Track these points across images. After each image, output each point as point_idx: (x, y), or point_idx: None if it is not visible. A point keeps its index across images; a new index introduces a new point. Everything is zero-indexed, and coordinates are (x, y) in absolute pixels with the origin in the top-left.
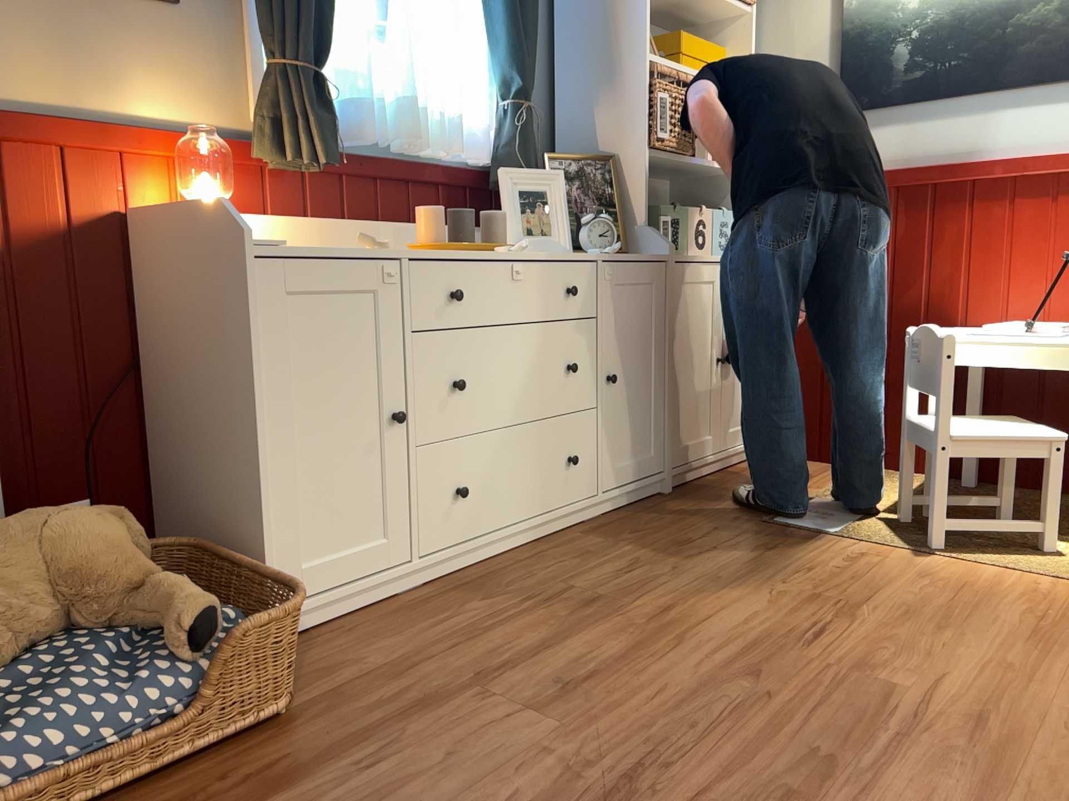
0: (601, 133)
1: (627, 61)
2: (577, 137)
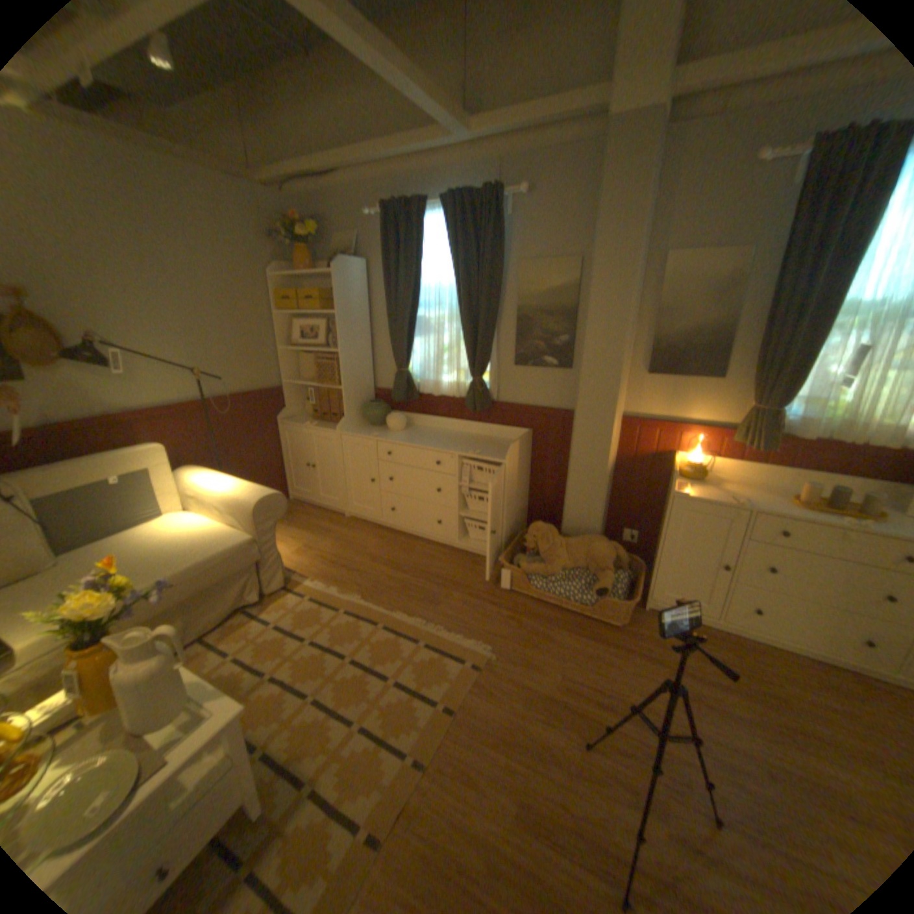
0: None
1: None
2: None
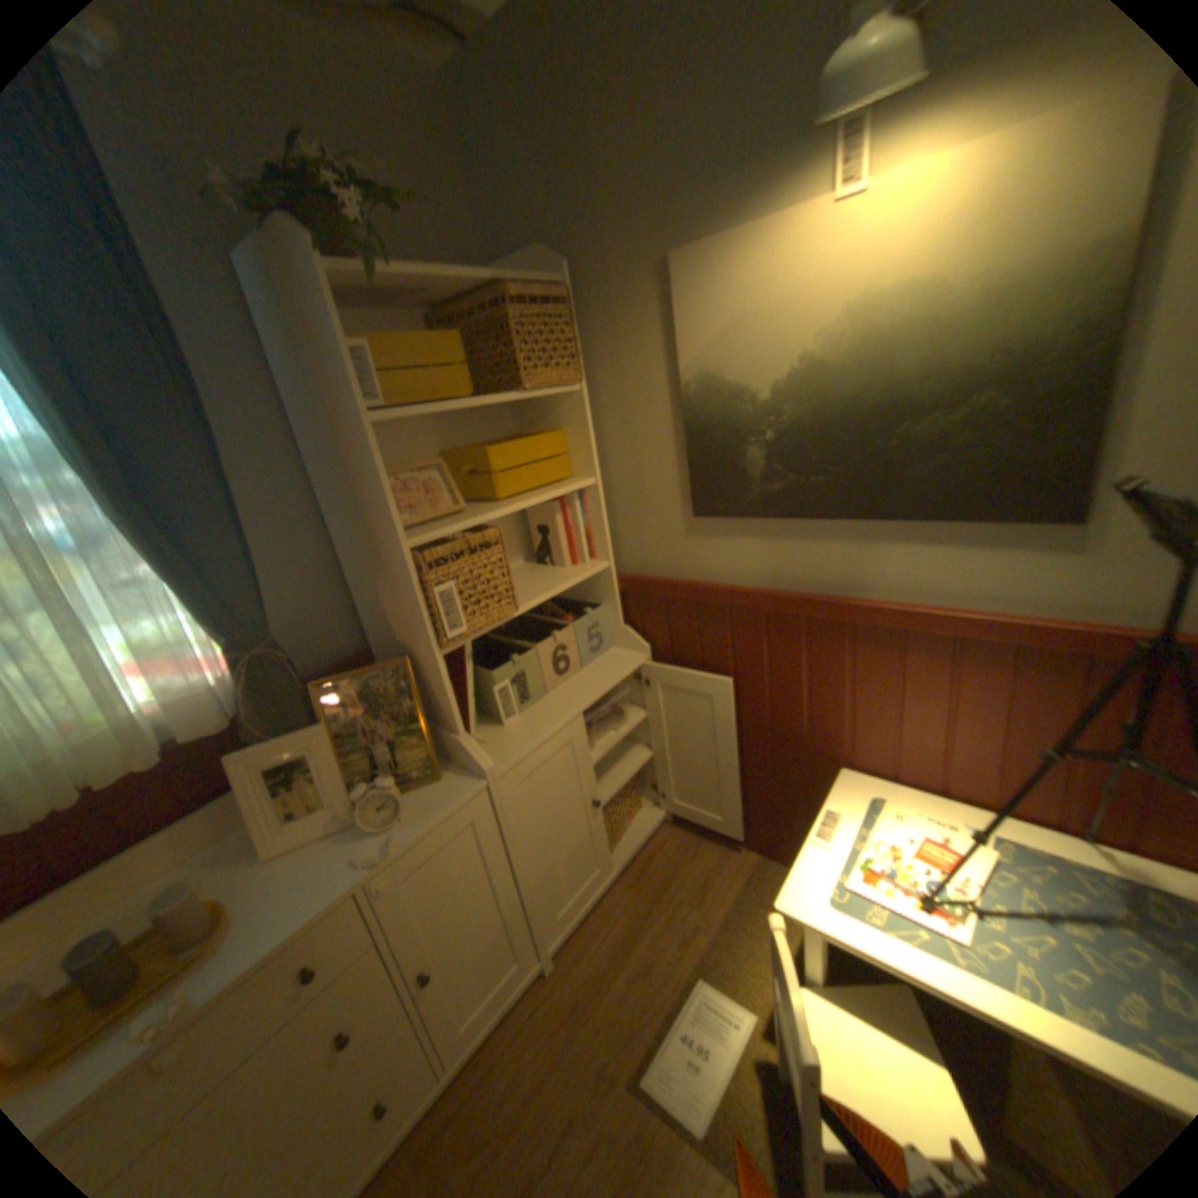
0: (392, 621)
1: (388, 548)
2: (374, 616)
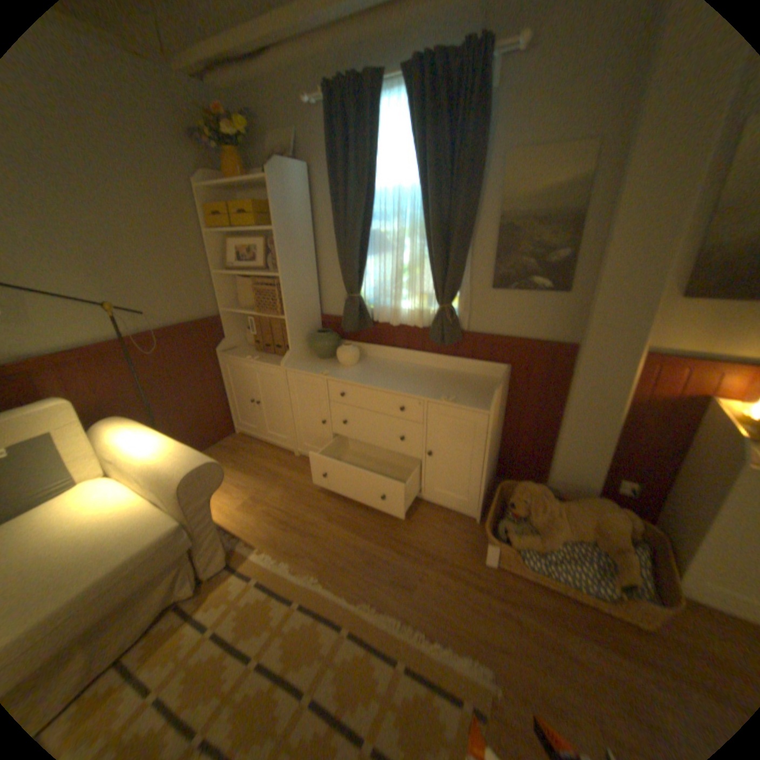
0: None
1: None
2: None
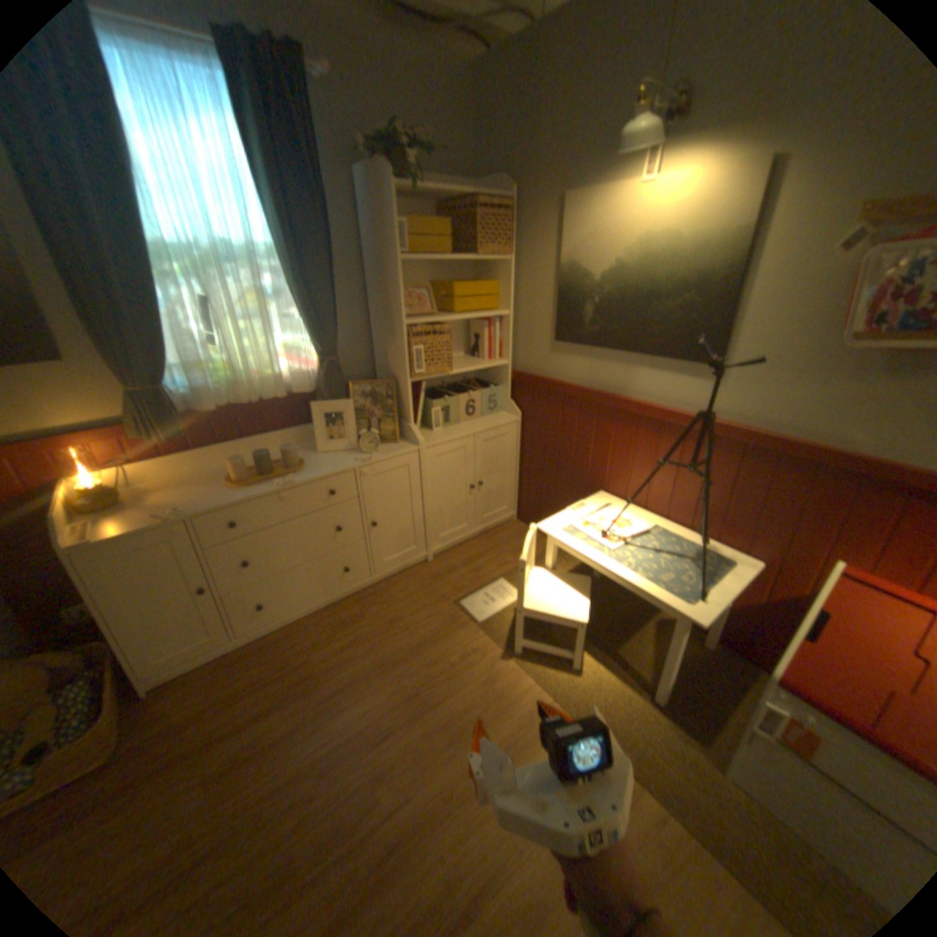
0: (390, 364)
1: (396, 325)
2: (382, 361)
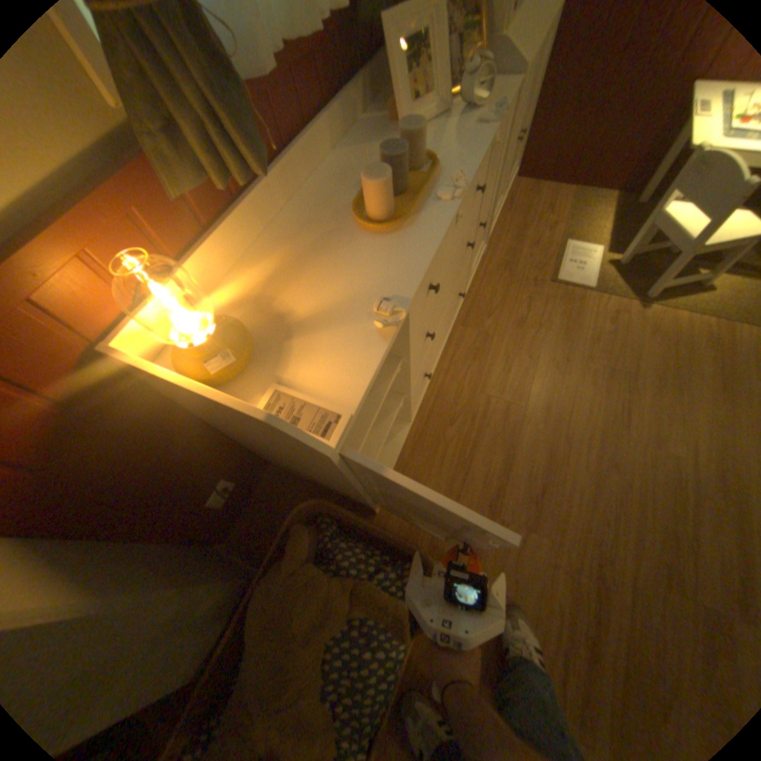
0: None
1: None
2: None
